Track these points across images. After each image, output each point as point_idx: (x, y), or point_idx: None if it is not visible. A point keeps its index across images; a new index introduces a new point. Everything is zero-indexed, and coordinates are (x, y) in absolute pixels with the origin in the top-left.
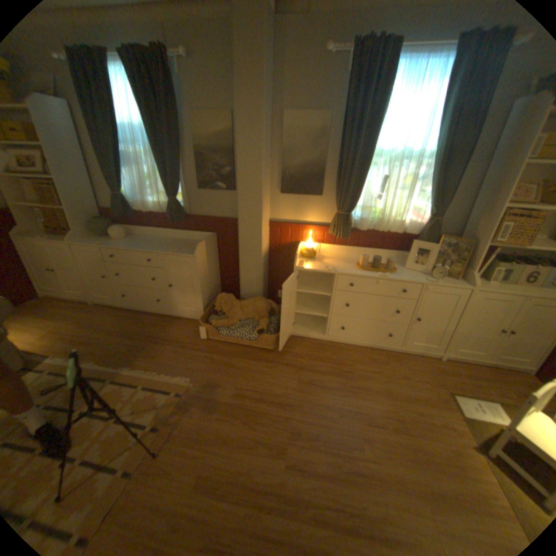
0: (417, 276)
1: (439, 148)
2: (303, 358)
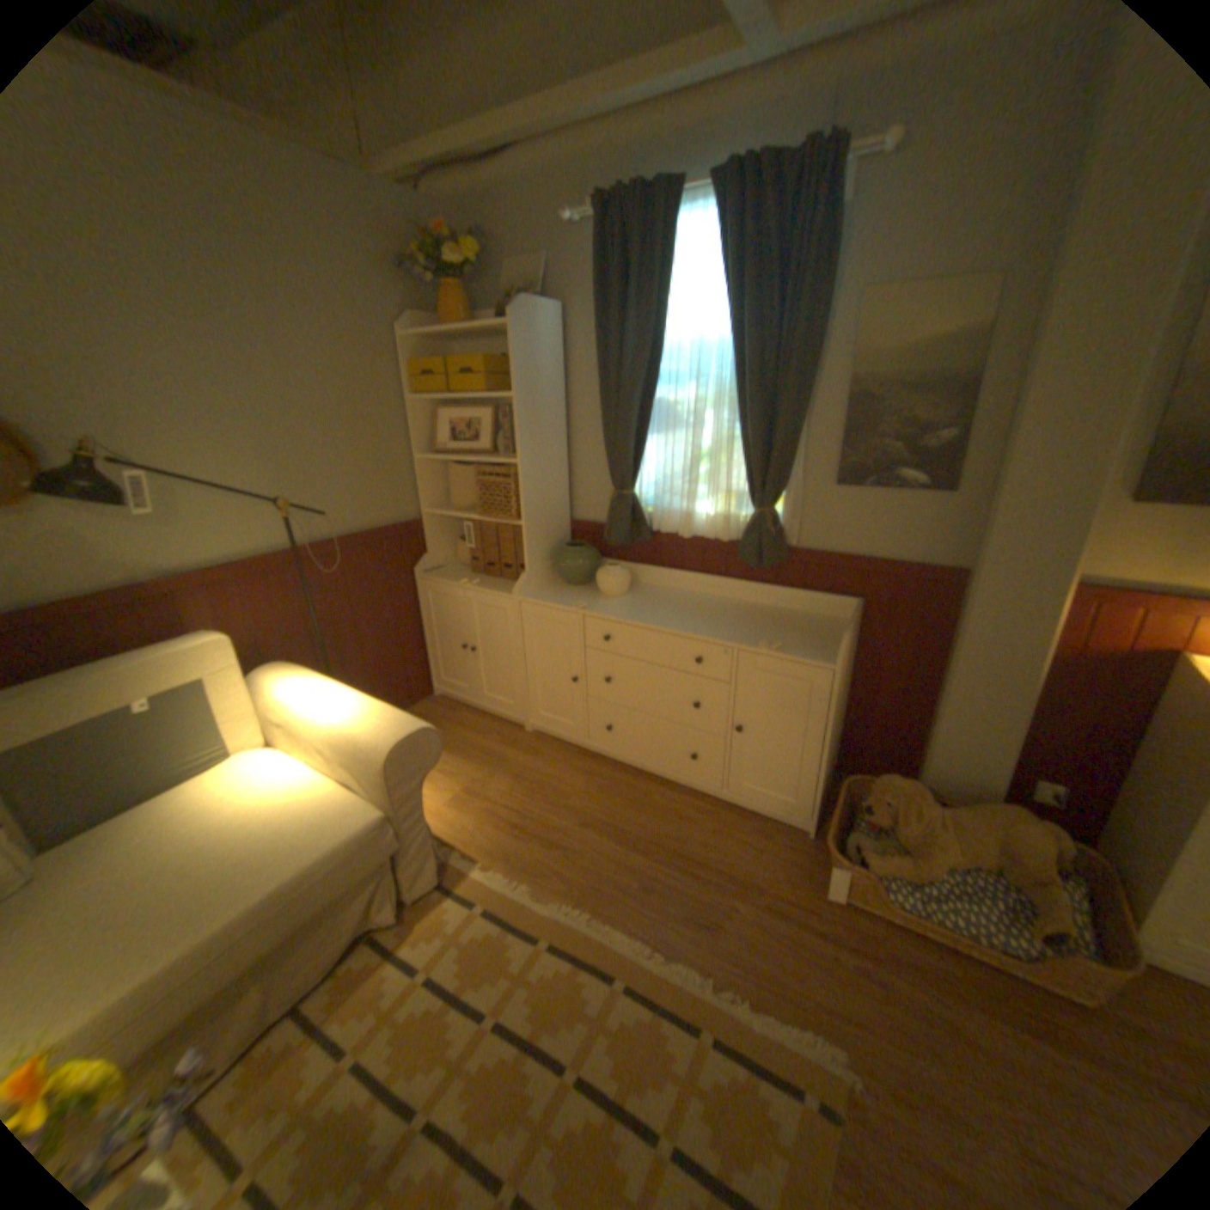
0: None
1: None
2: None
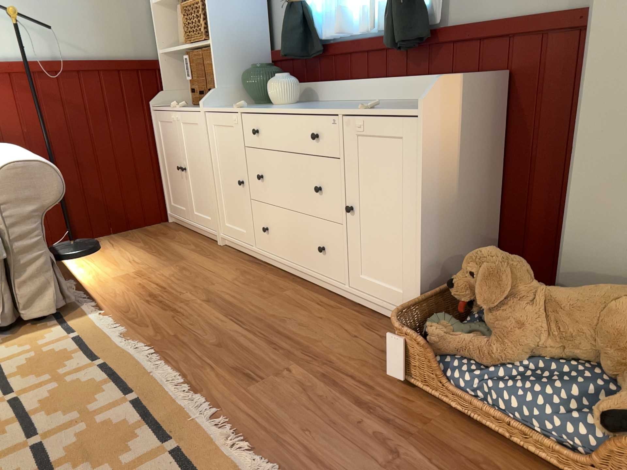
0: None
1: None
2: None
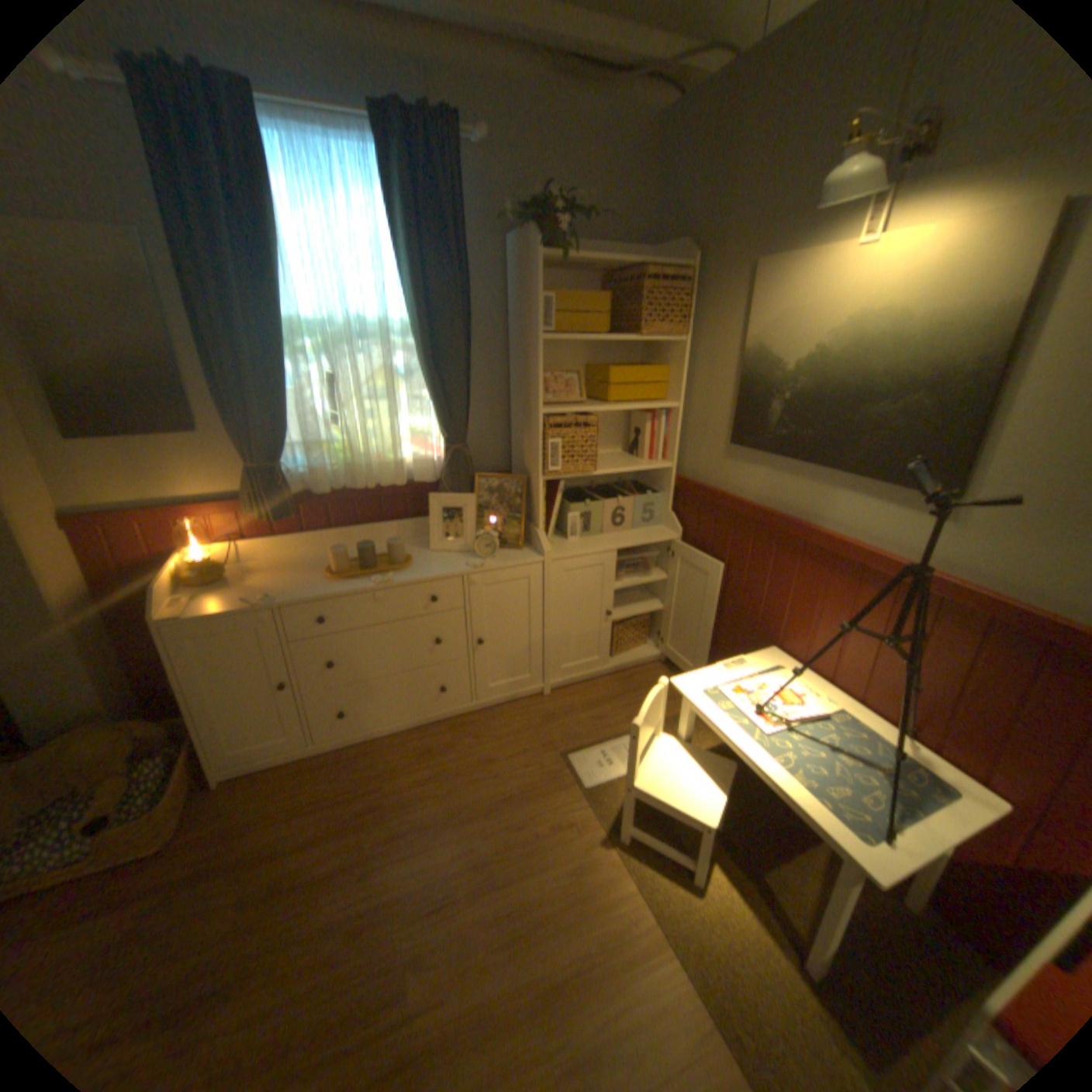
0: (450, 563)
1: (410, 317)
2: (253, 831)
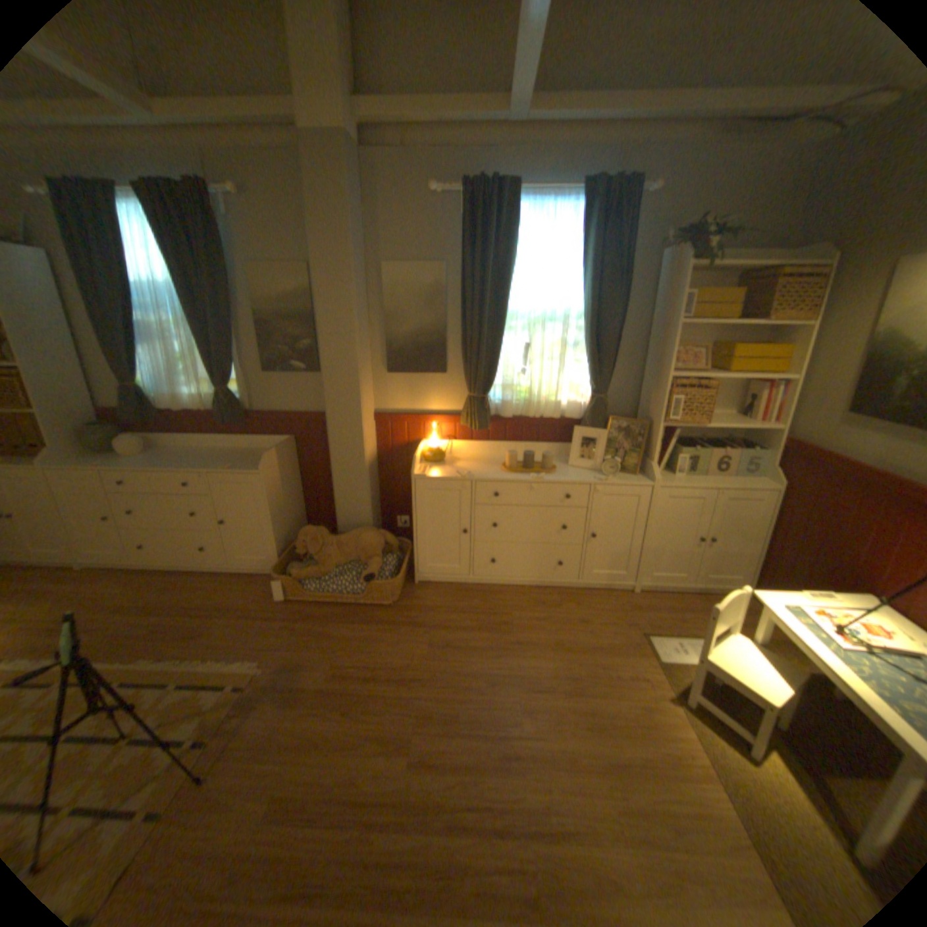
0: (582, 475)
1: (585, 307)
2: (437, 611)
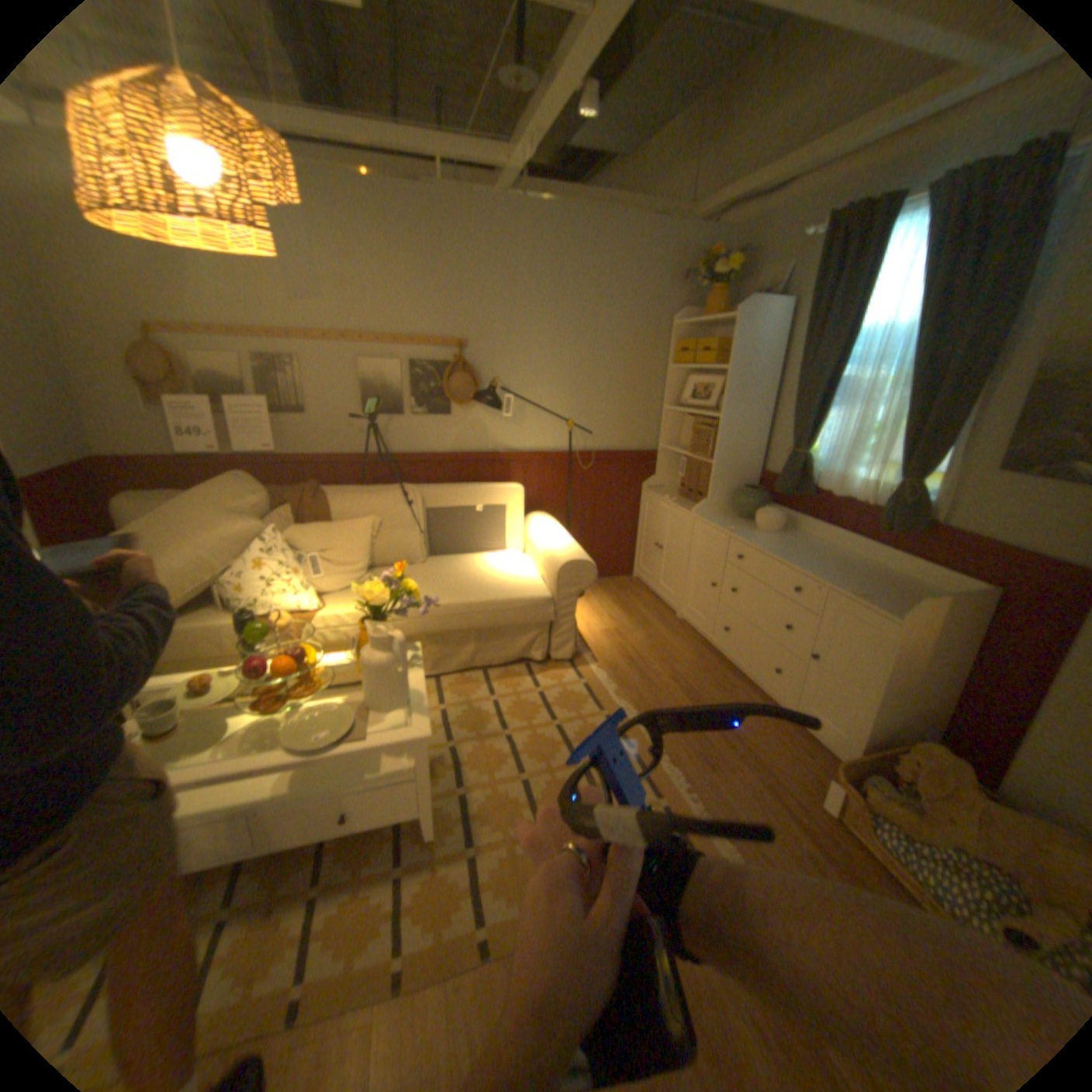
0: None
1: None
2: None
